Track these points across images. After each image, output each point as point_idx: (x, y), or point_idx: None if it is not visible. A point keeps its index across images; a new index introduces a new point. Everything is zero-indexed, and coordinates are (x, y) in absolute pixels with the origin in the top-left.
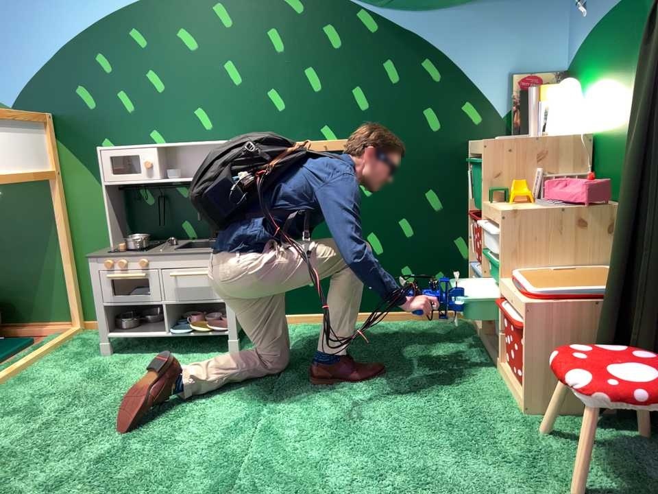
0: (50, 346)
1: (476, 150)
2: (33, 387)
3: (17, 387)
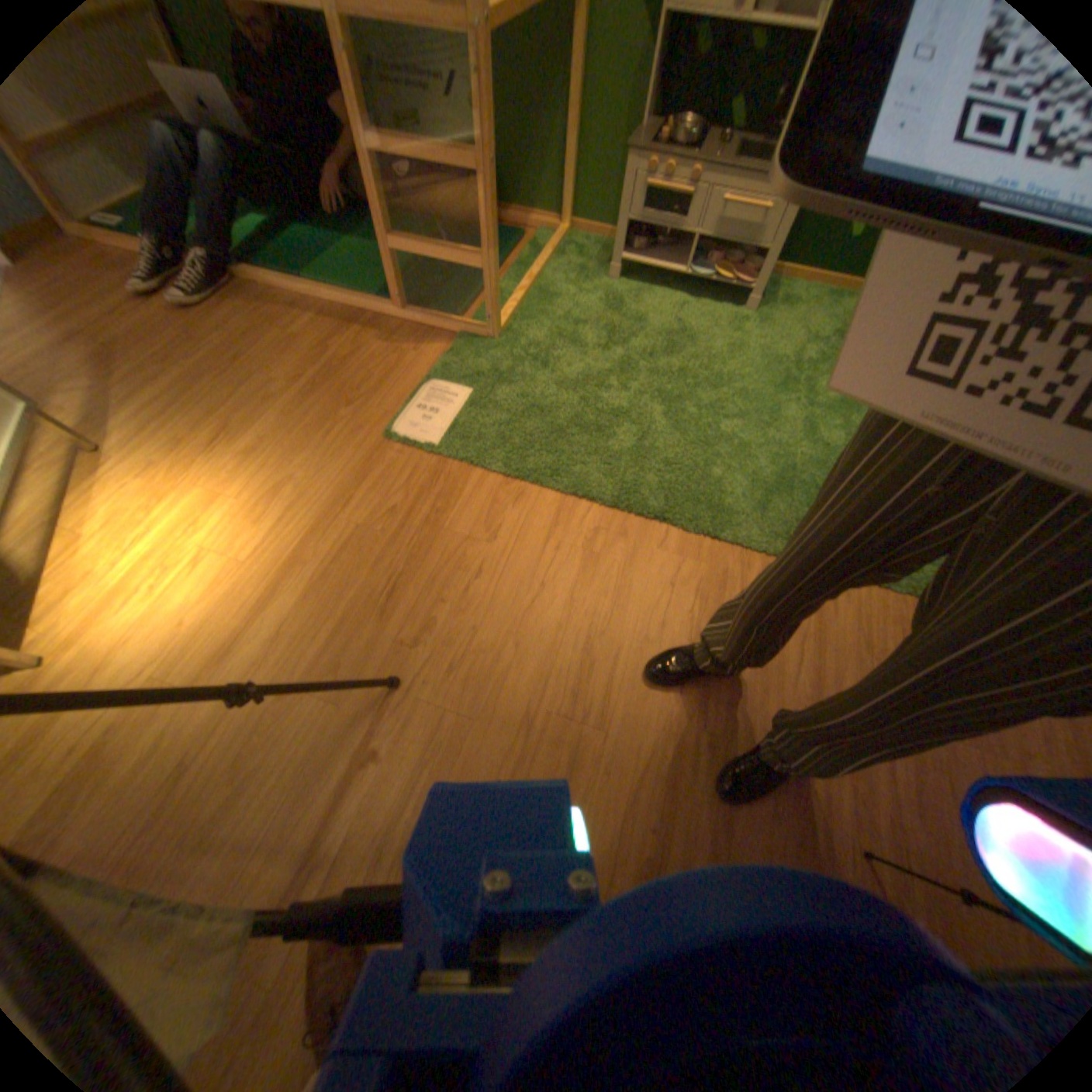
0: (550, 249)
1: None
2: (557, 304)
3: (542, 300)
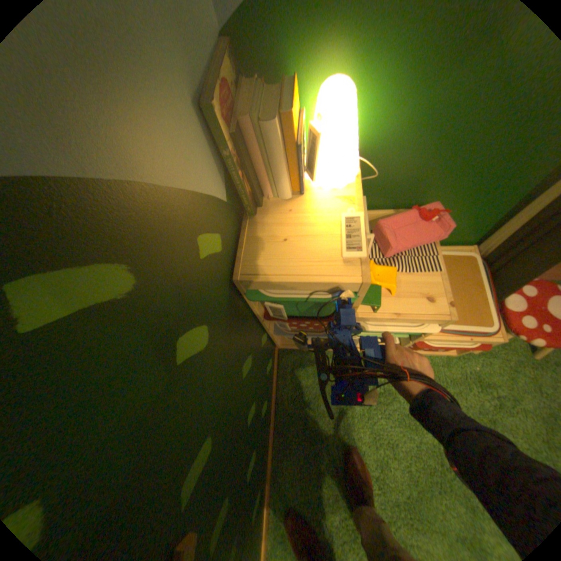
0: None
1: (303, 284)
2: None
3: None
